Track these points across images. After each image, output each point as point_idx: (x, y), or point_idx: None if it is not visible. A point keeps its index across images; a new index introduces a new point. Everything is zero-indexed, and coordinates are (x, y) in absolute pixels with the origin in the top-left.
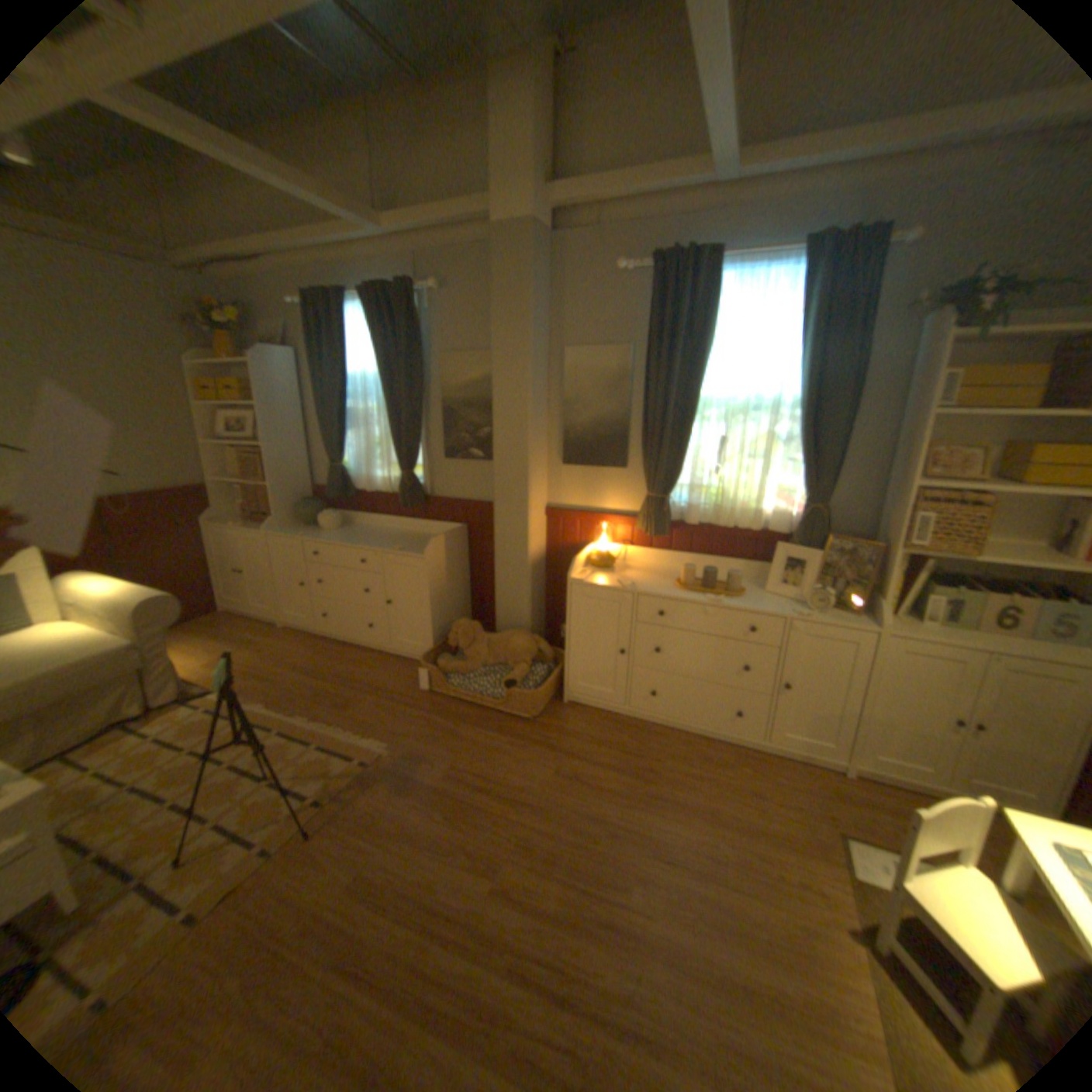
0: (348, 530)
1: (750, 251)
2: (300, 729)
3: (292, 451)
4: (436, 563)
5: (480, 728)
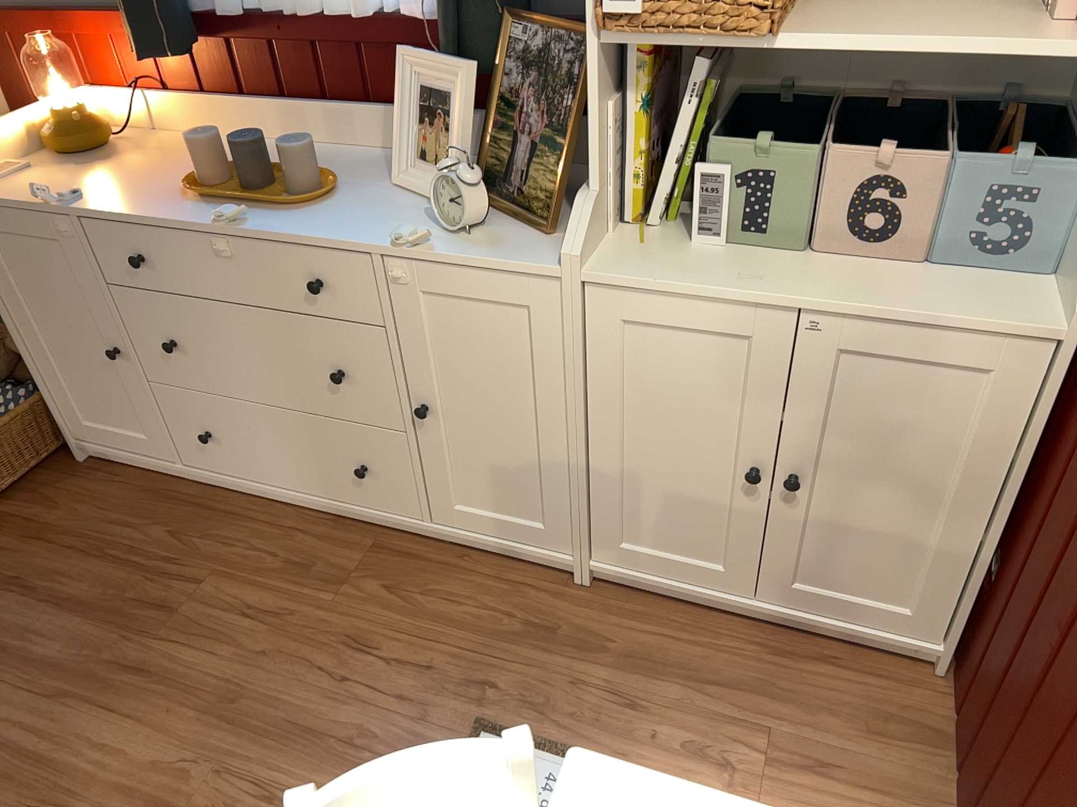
0: None
1: None
2: None
3: None
4: None
5: None
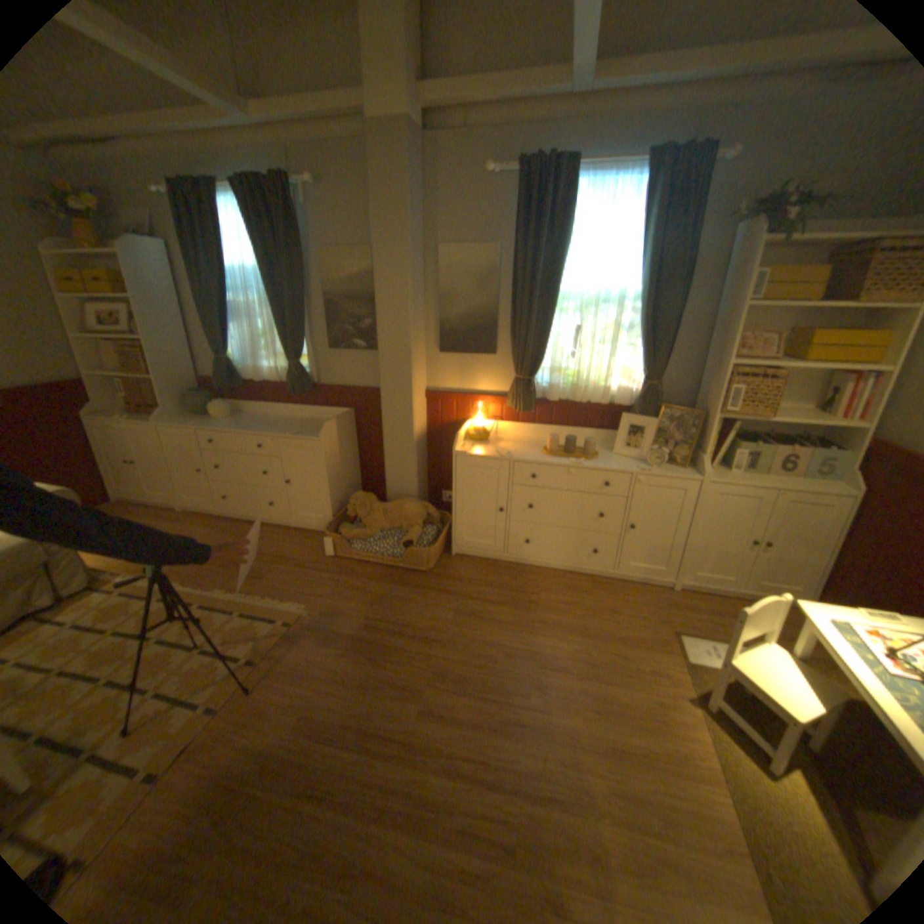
0: (239, 418)
1: (603, 161)
2: (220, 600)
3: (174, 344)
4: (331, 445)
5: (384, 583)
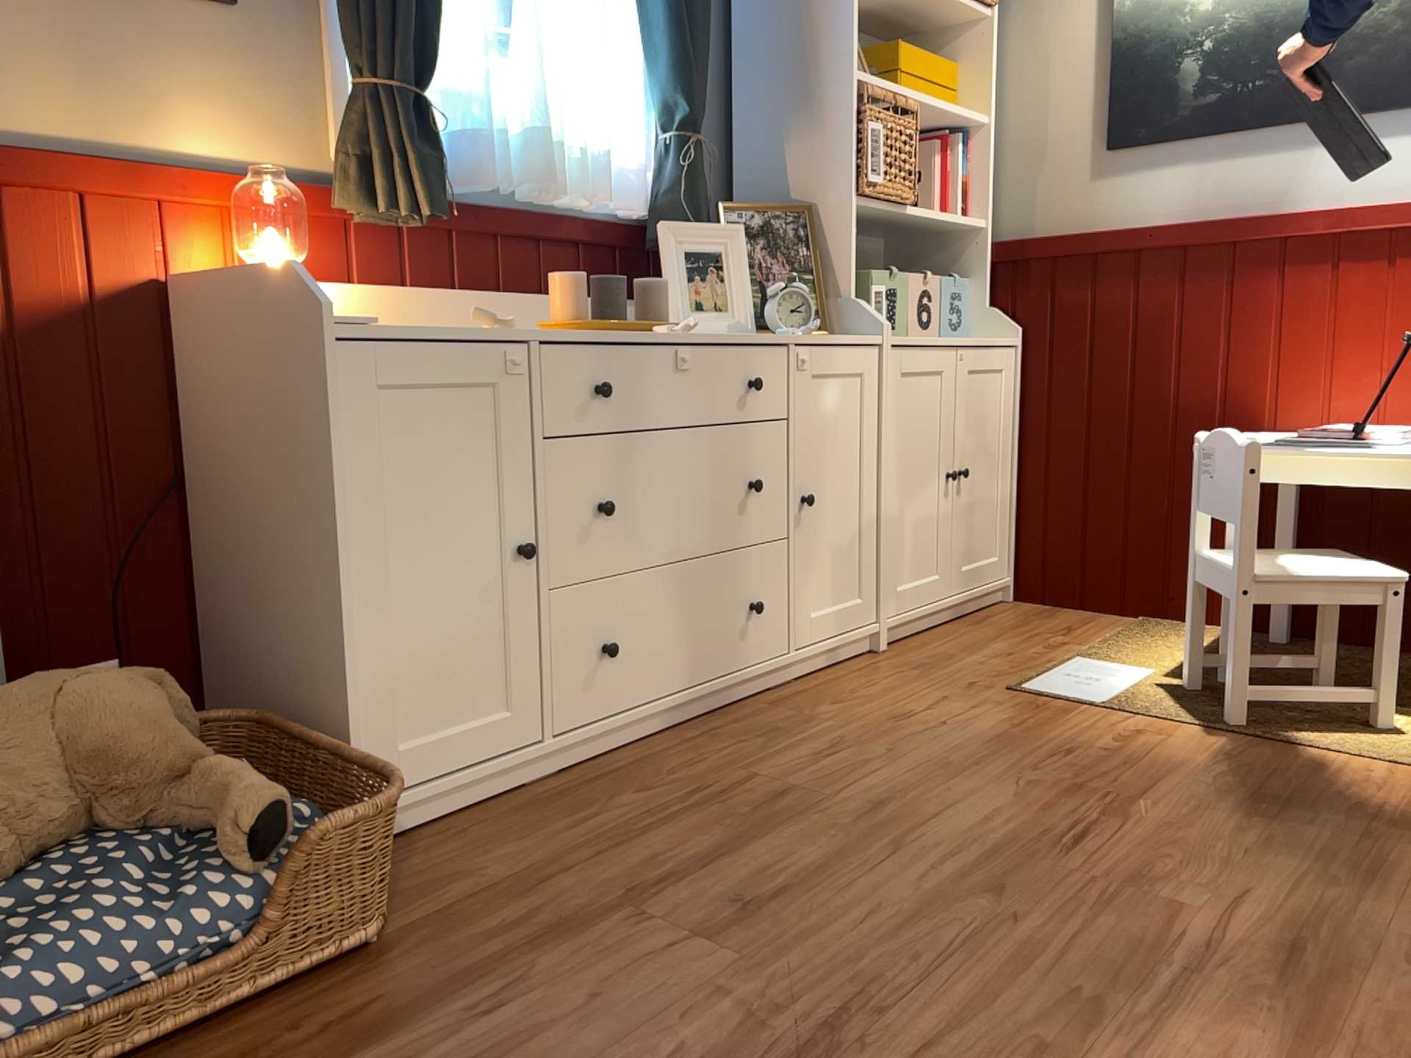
0: None
1: None
2: None
3: None
4: None
5: None
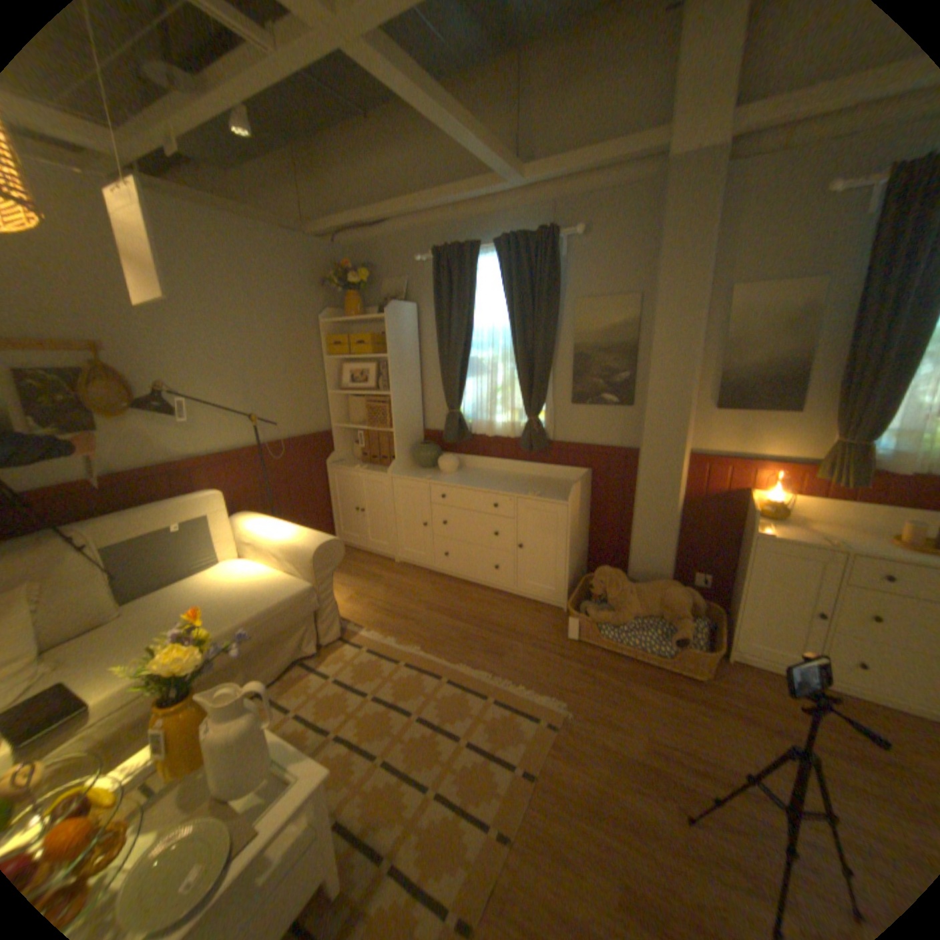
0: (465, 471)
1: None
2: (469, 676)
3: (413, 398)
4: (575, 508)
5: (654, 688)
